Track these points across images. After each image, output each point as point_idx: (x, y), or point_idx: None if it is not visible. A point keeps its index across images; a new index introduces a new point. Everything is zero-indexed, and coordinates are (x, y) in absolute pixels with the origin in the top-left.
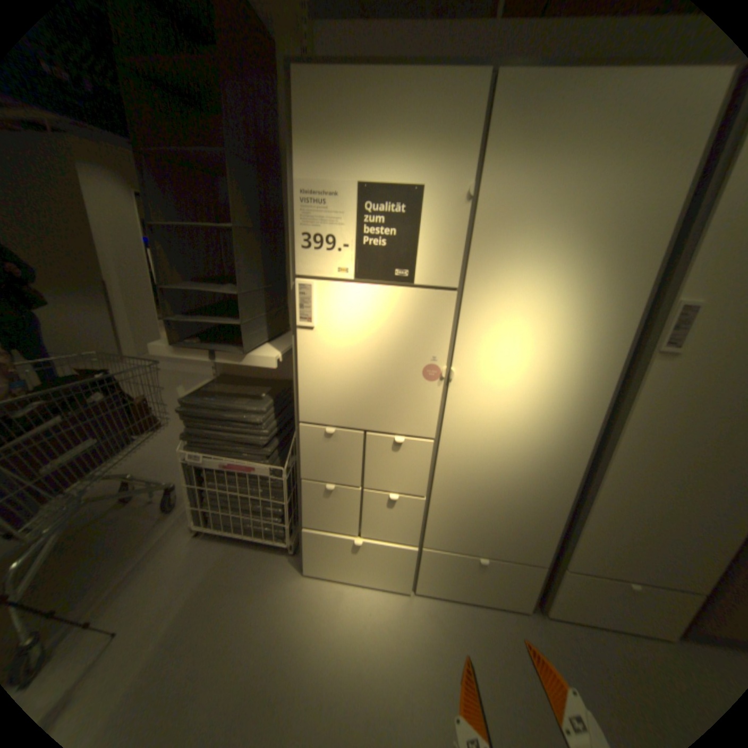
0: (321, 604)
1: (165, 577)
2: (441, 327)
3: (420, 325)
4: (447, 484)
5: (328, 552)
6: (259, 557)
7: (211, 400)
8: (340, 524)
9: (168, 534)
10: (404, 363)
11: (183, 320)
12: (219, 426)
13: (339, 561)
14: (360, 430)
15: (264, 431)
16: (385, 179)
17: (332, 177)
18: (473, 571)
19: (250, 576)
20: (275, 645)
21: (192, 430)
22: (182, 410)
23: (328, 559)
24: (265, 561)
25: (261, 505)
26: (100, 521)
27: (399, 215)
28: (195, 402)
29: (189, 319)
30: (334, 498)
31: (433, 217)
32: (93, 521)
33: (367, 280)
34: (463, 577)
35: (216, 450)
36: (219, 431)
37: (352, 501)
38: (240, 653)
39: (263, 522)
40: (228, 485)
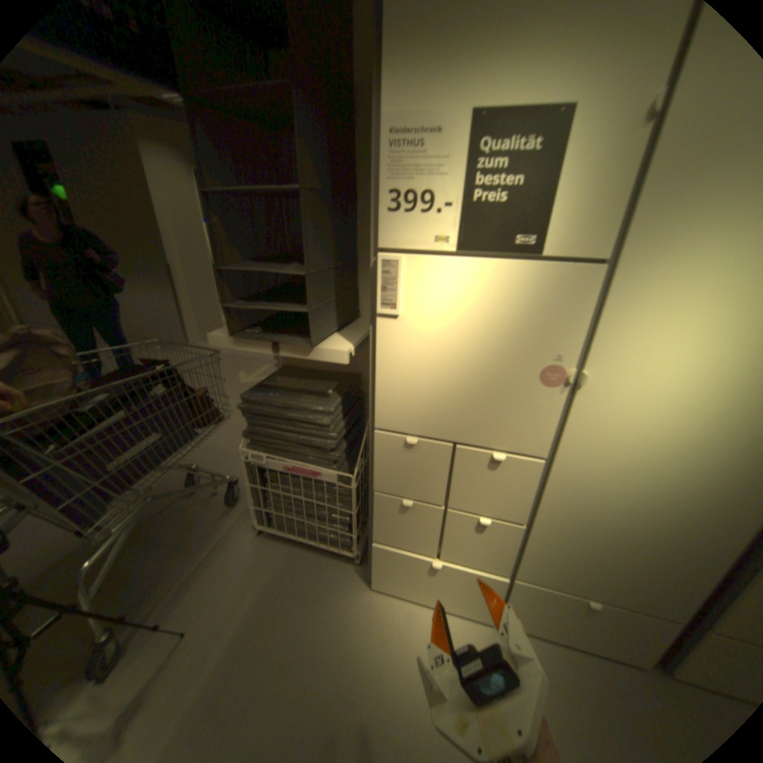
0: (392, 625)
1: (230, 575)
2: (577, 315)
3: (546, 312)
4: (558, 513)
5: (401, 570)
6: (324, 562)
7: (275, 395)
8: (416, 543)
9: (233, 528)
10: (517, 362)
11: (243, 306)
12: (283, 424)
13: (413, 581)
14: (449, 442)
15: (333, 433)
16: (517, 96)
17: (436, 101)
18: (579, 613)
19: (316, 583)
20: (344, 668)
21: (255, 427)
22: (244, 405)
23: (400, 577)
24: (331, 568)
25: (327, 510)
26: (170, 509)
27: (532, 152)
28: (258, 397)
29: (249, 304)
30: (412, 515)
31: (587, 151)
32: (163, 509)
33: (475, 251)
34: (565, 618)
35: (280, 450)
36: (284, 430)
37: (433, 520)
38: (308, 672)
39: (329, 529)
40: (293, 487)
